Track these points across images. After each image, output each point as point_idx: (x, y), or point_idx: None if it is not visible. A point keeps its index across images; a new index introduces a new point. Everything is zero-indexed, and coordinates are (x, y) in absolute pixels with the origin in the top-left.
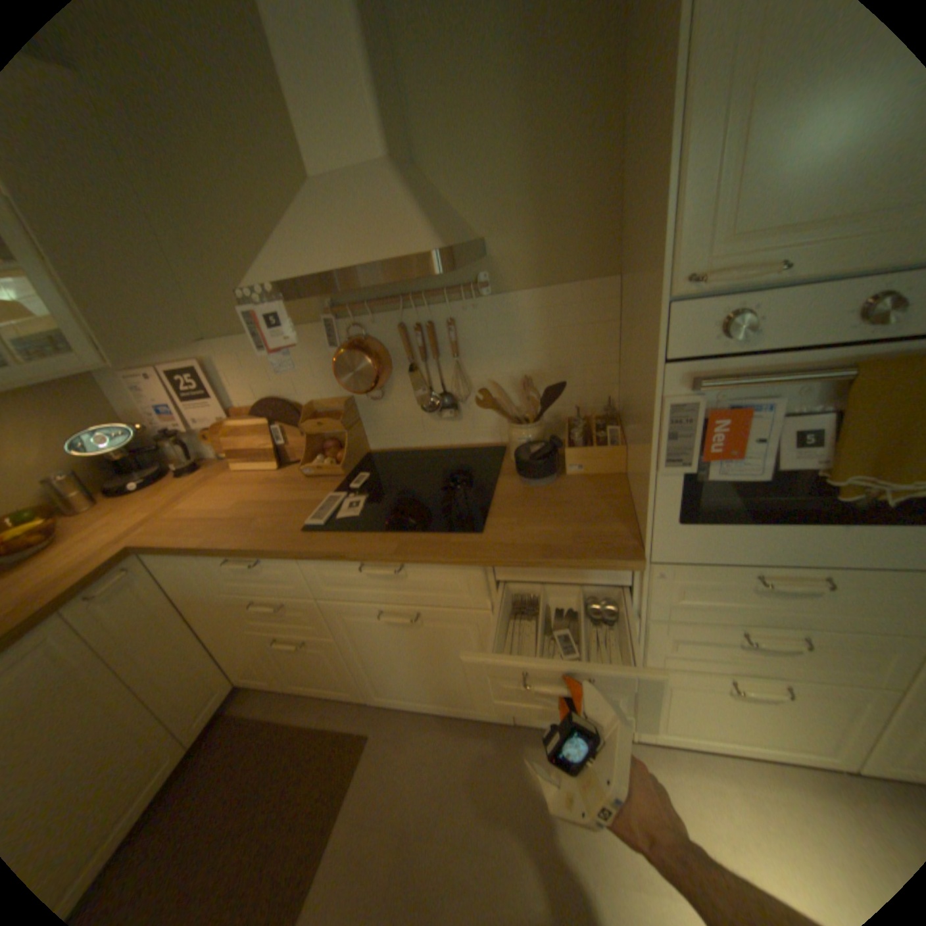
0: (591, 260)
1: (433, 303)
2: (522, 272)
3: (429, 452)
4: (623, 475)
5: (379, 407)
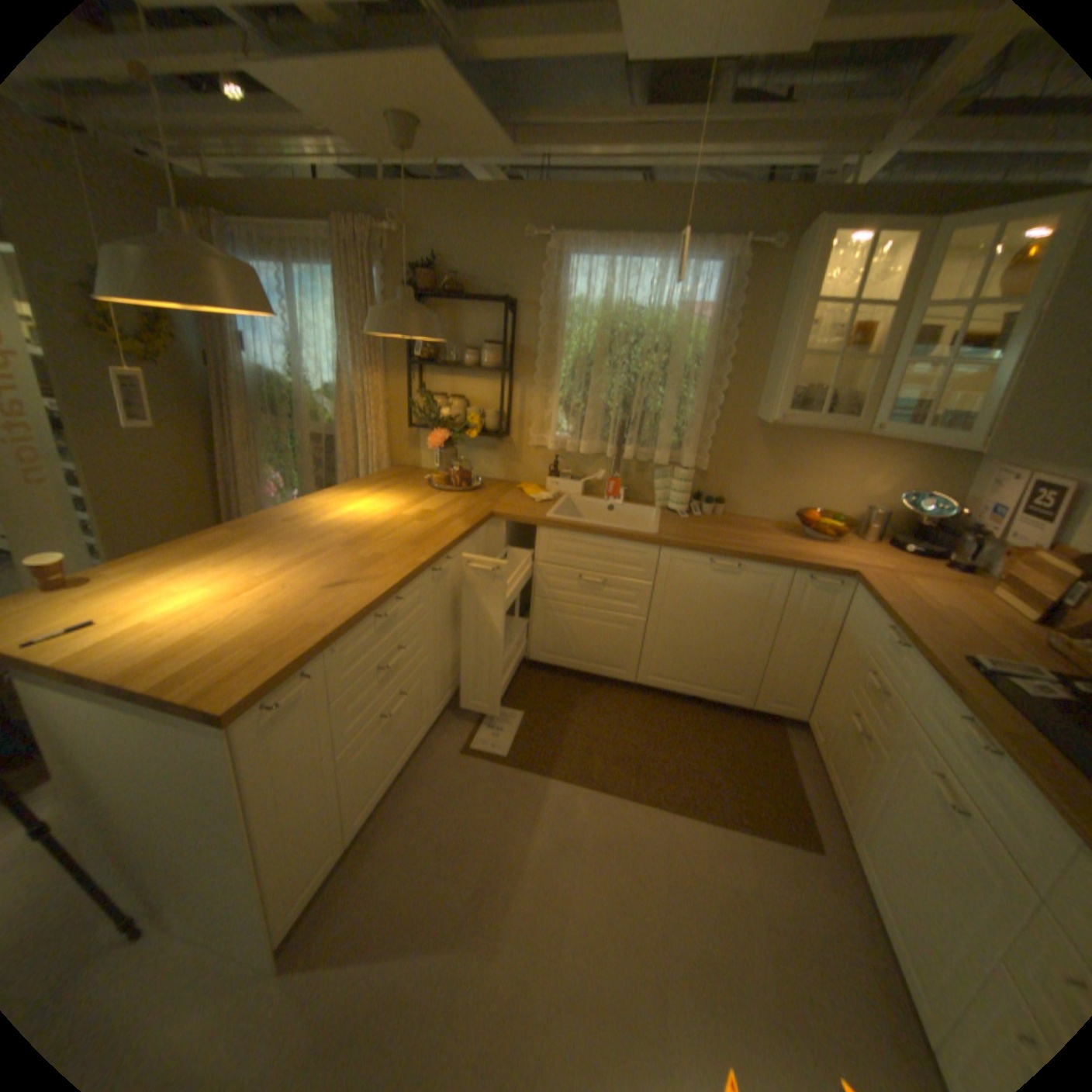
0: None
1: None
2: None
3: None
4: None
5: None
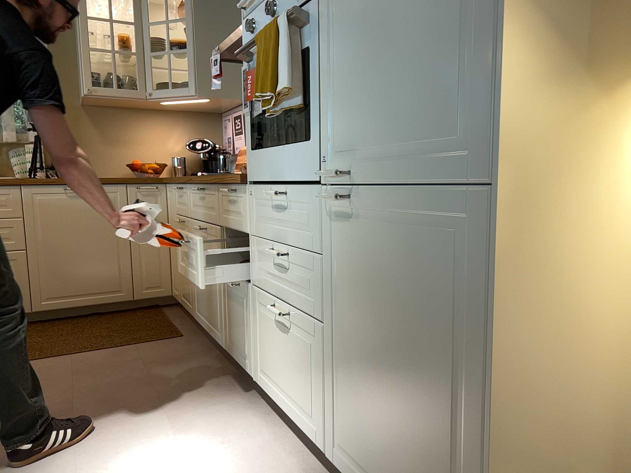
0: None
1: None
2: None
3: None
4: None
5: None
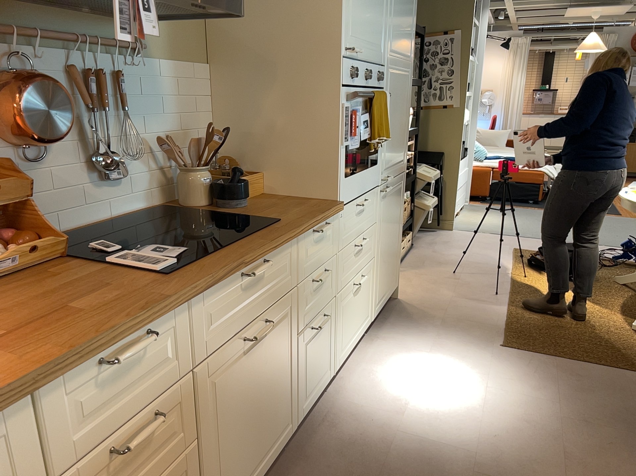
0: (196, 51)
1: (100, 53)
2: (162, 46)
3: (90, 230)
4: (265, 193)
5: (31, 174)
